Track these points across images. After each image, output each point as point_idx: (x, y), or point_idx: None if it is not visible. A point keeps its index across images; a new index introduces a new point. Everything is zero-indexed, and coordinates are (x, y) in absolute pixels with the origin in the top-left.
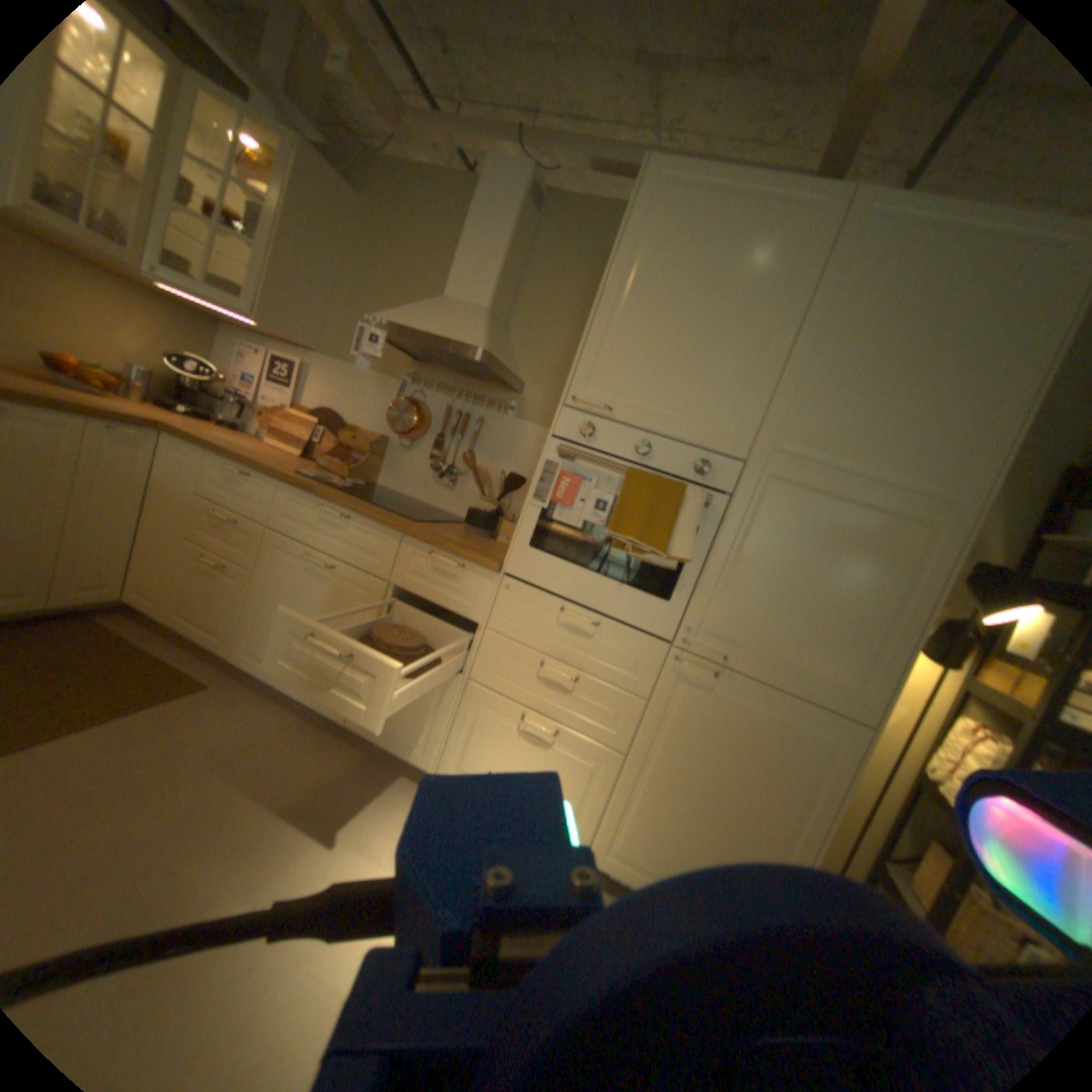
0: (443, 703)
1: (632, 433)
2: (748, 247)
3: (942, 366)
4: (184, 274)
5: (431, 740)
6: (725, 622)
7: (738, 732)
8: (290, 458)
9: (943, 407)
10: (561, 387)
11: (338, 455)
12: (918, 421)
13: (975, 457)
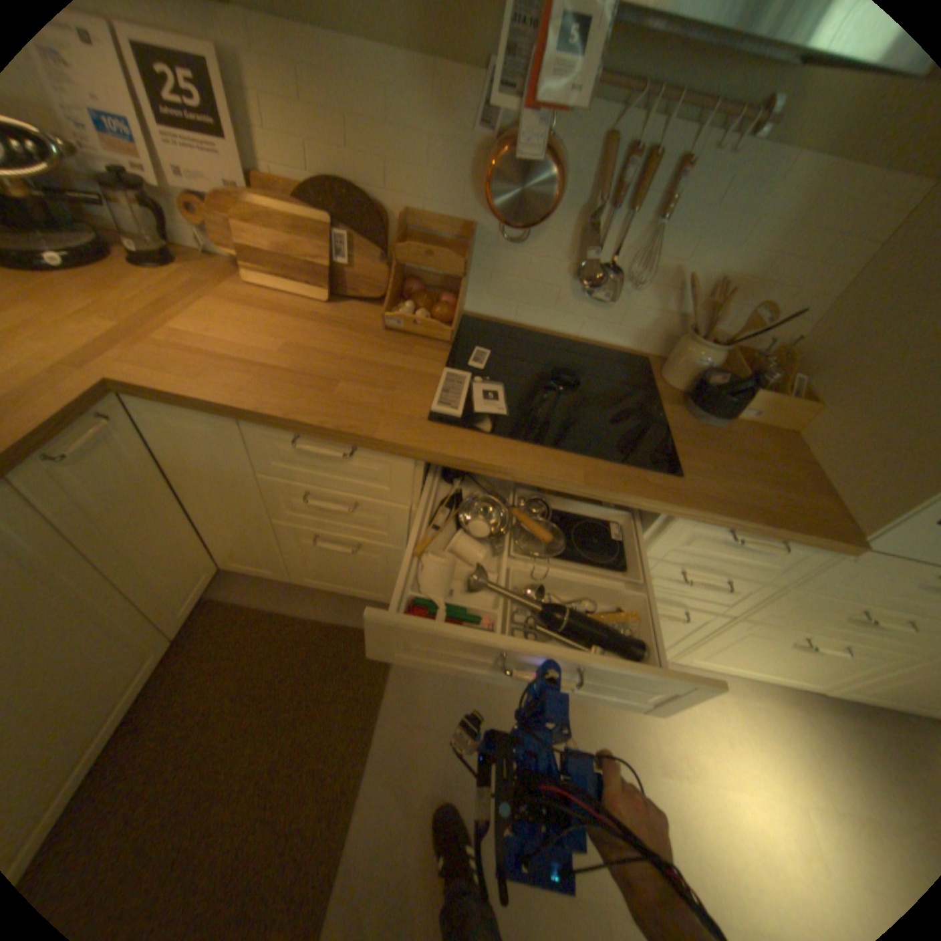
0: (701, 631)
1: None
2: None
3: None
4: None
5: (675, 647)
6: None
7: None
8: (320, 310)
9: None
10: None
11: (397, 279)
12: None
13: None
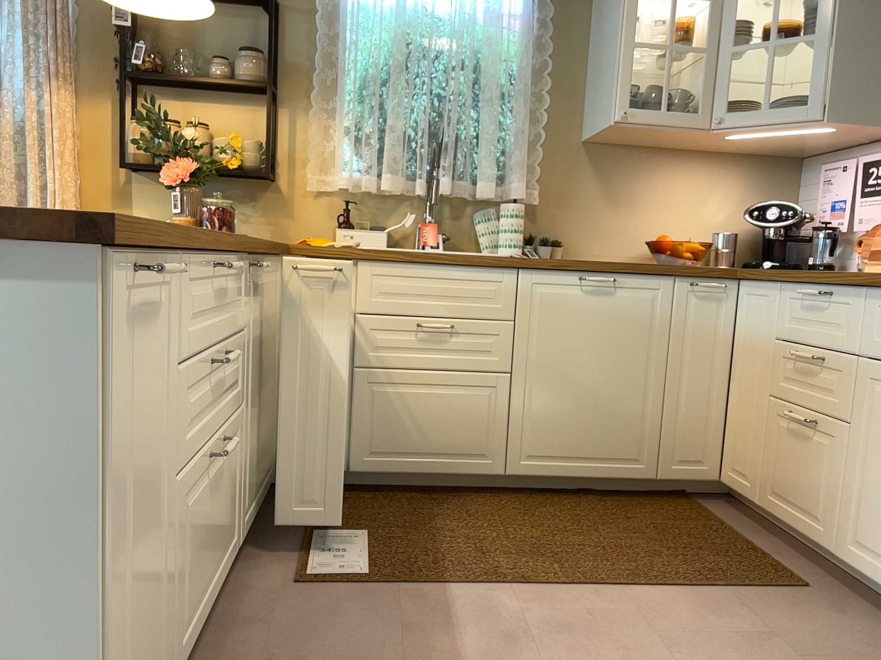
0: None
1: None
2: None
3: None
4: (757, 113)
5: None
6: None
7: None
8: None
9: None
10: None
11: None
12: None
13: None
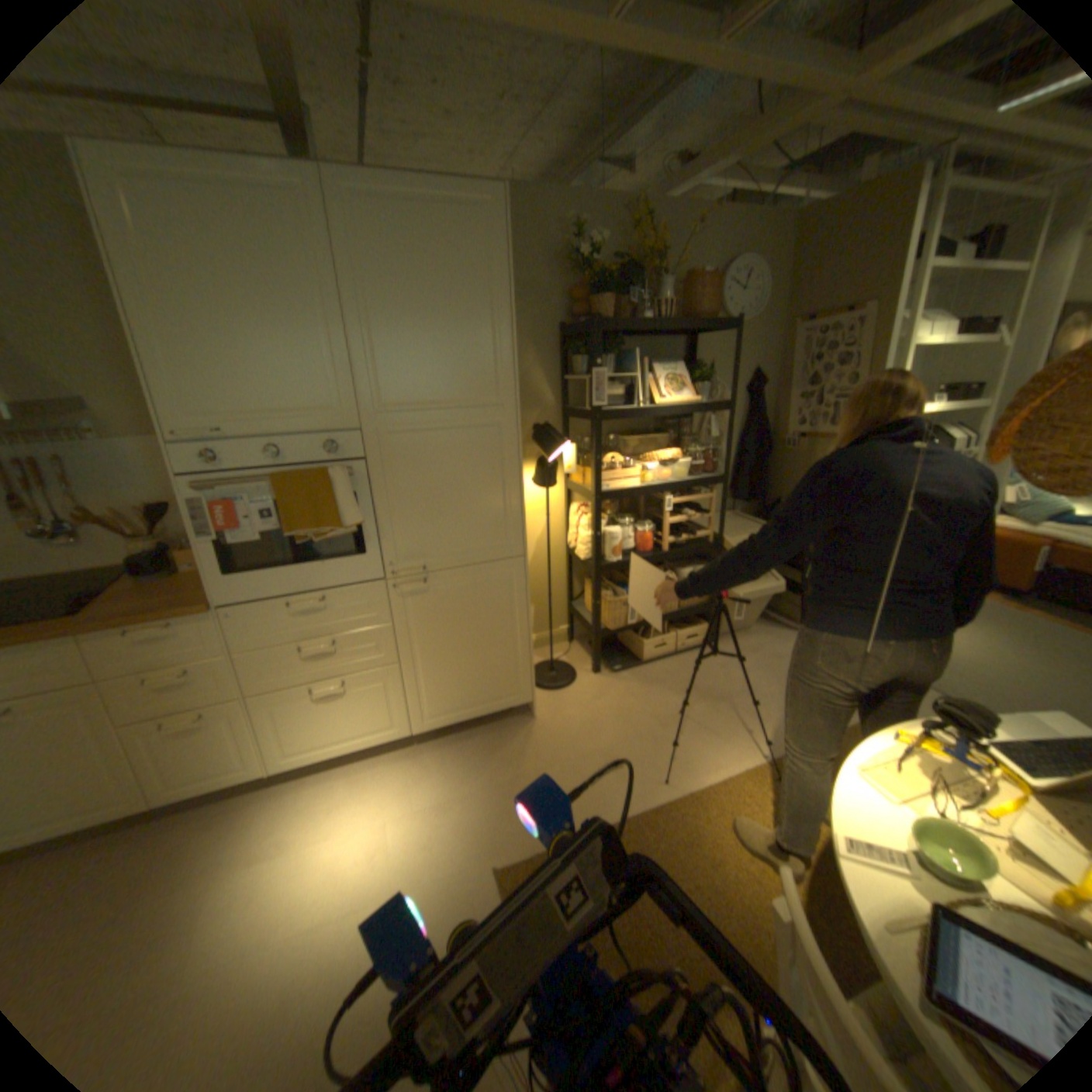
0: (234, 728)
1: (253, 443)
2: (254, 241)
3: (451, 314)
4: None
5: (244, 758)
6: (410, 546)
7: (455, 604)
8: None
9: (465, 344)
10: (134, 387)
11: None
12: (455, 359)
13: (497, 371)
